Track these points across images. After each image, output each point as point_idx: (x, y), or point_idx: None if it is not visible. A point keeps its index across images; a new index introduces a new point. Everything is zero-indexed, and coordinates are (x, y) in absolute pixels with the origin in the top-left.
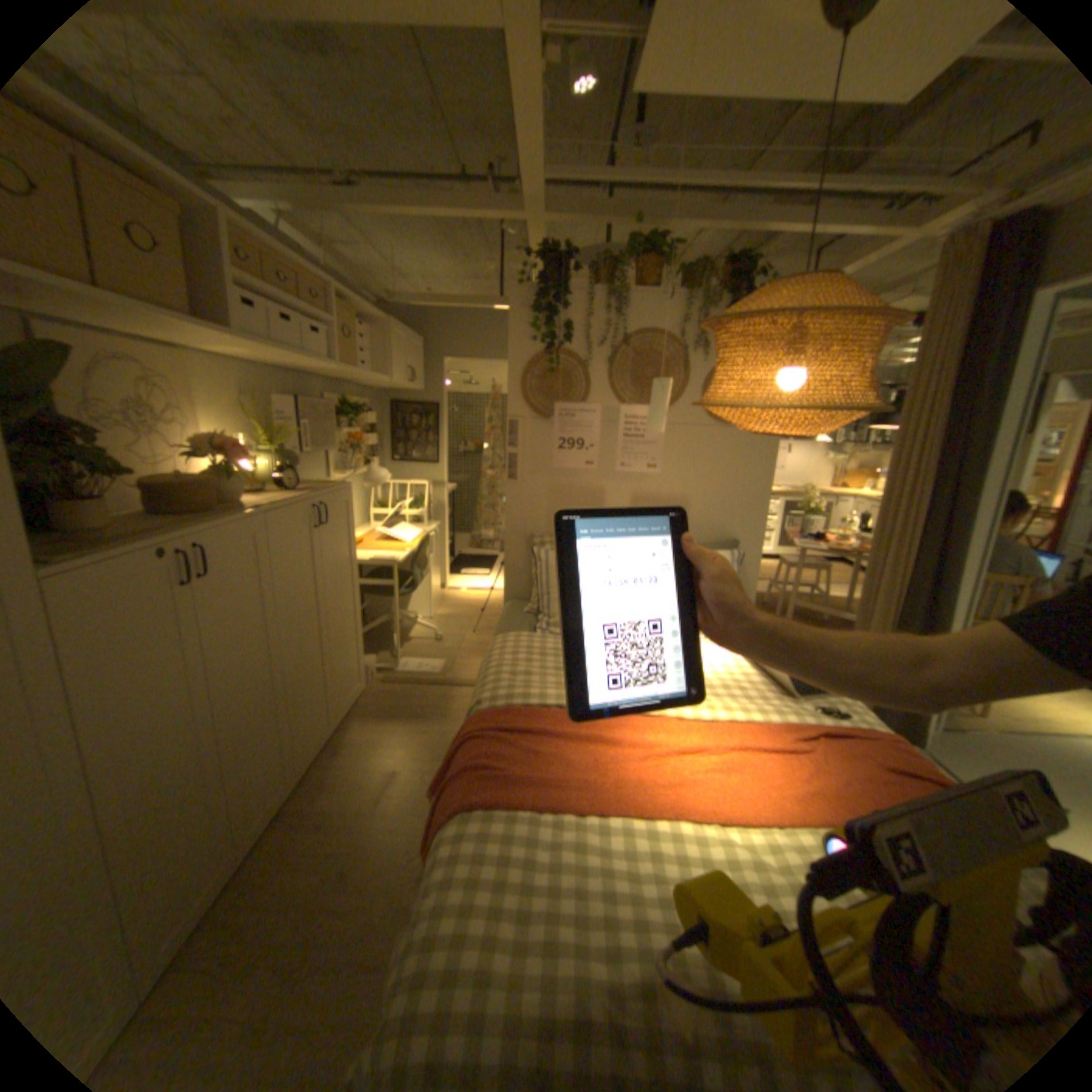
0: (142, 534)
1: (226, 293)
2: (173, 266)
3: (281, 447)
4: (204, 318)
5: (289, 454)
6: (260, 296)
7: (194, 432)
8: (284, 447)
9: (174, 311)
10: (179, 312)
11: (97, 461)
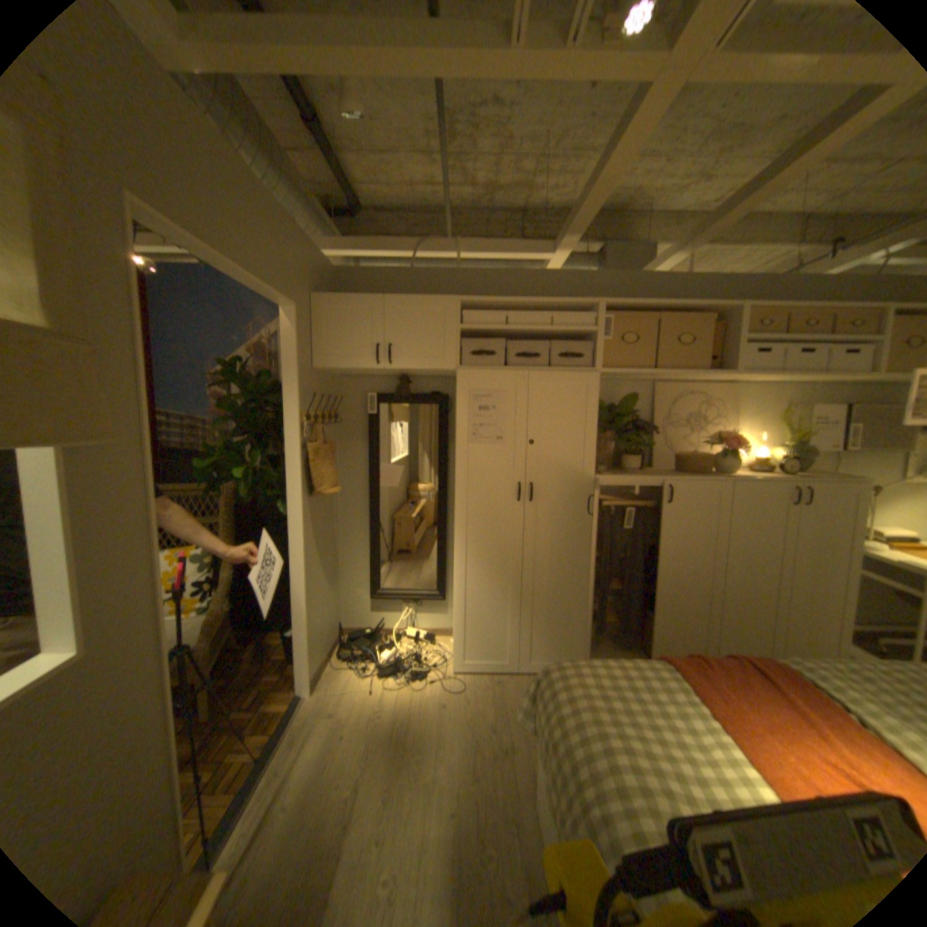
0: (646, 476)
1: (755, 348)
2: (712, 345)
3: (812, 445)
4: (725, 368)
5: (821, 451)
6: (784, 343)
7: (727, 432)
8: (816, 446)
9: (707, 368)
10: (710, 368)
11: (648, 443)
